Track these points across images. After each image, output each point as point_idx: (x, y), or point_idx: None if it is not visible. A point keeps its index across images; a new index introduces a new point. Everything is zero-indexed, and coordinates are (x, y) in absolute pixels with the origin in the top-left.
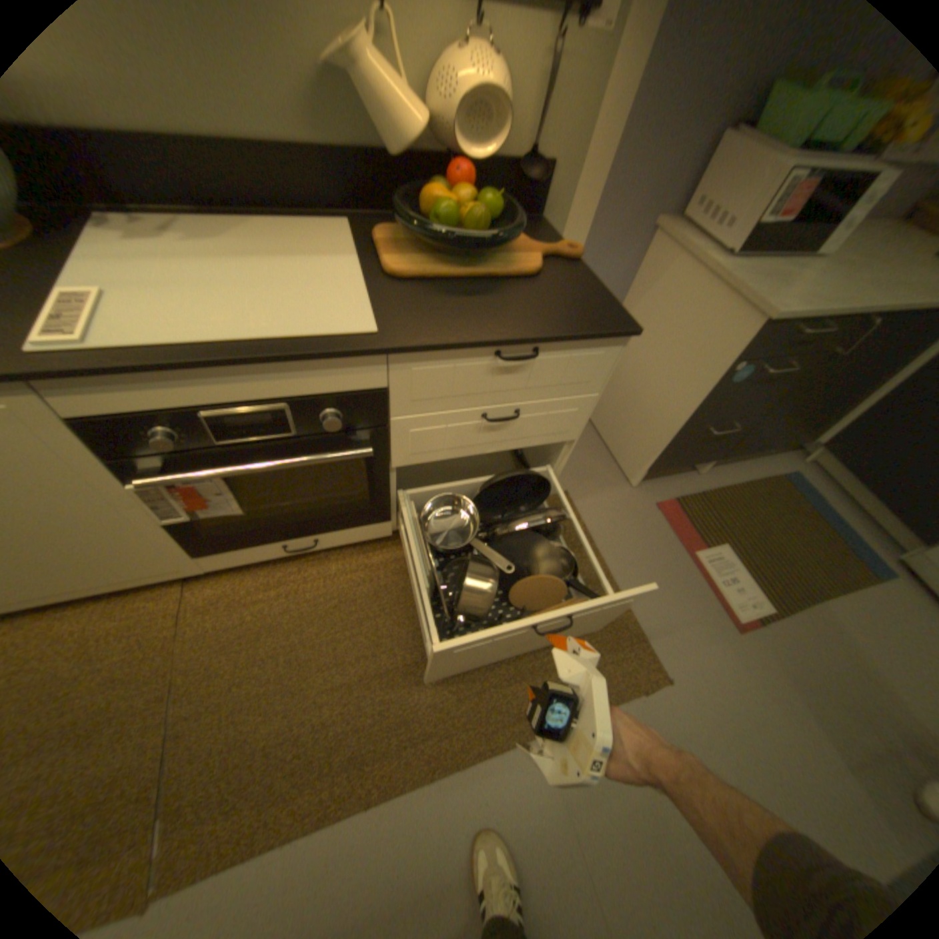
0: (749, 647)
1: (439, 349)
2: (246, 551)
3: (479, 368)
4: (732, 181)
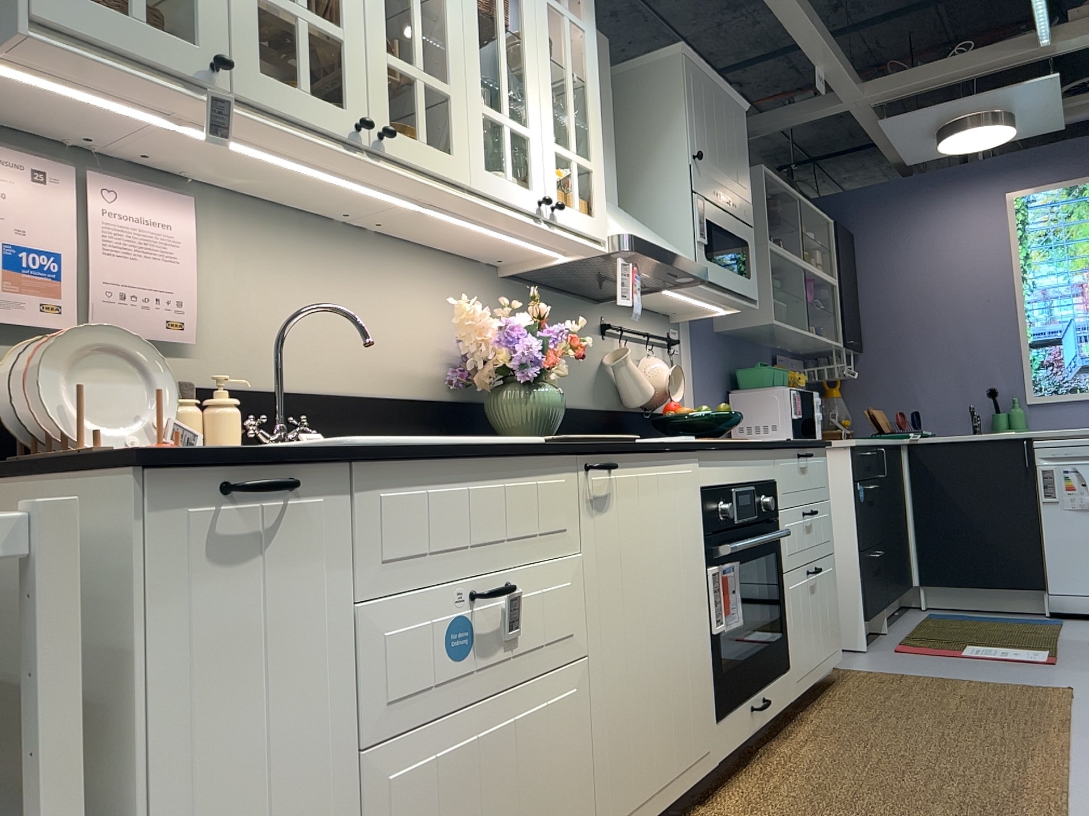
0: (1068, 664)
1: (790, 446)
2: (737, 715)
3: (797, 468)
4: (756, 414)
